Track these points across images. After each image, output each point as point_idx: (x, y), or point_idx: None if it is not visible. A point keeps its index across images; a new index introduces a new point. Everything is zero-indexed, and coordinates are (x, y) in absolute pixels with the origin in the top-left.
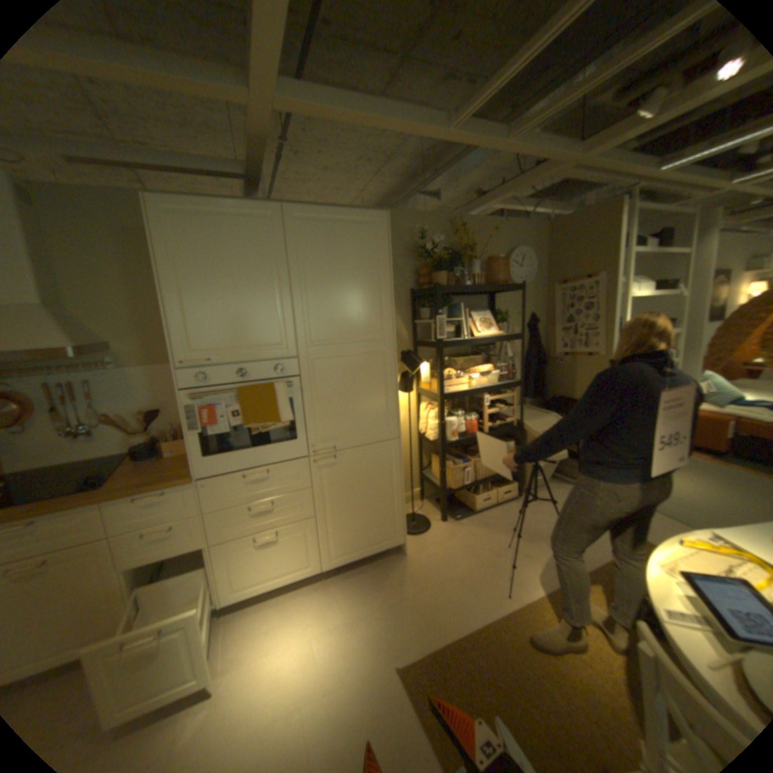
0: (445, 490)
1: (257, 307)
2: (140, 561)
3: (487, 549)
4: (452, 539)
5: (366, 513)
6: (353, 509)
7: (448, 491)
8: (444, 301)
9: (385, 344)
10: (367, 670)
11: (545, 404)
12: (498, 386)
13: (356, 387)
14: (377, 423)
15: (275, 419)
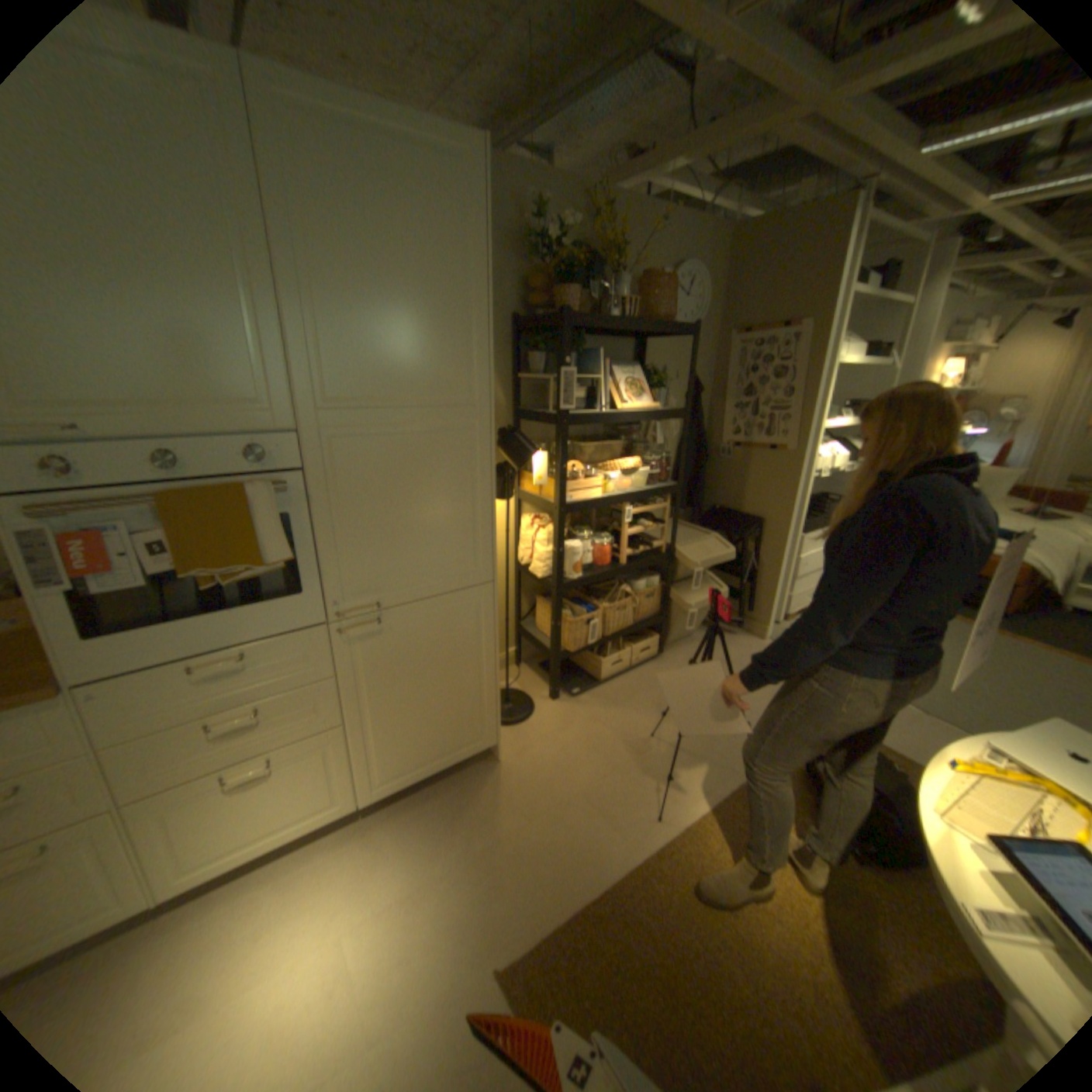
0: (558, 653)
1: (191, 309)
2: None
3: (620, 742)
4: (566, 727)
5: (434, 707)
6: (412, 704)
7: (561, 655)
8: (571, 342)
9: (473, 412)
10: (443, 982)
11: (697, 517)
12: (645, 492)
13: (418, 493)
14: (457, 557)
15: (251, 558)
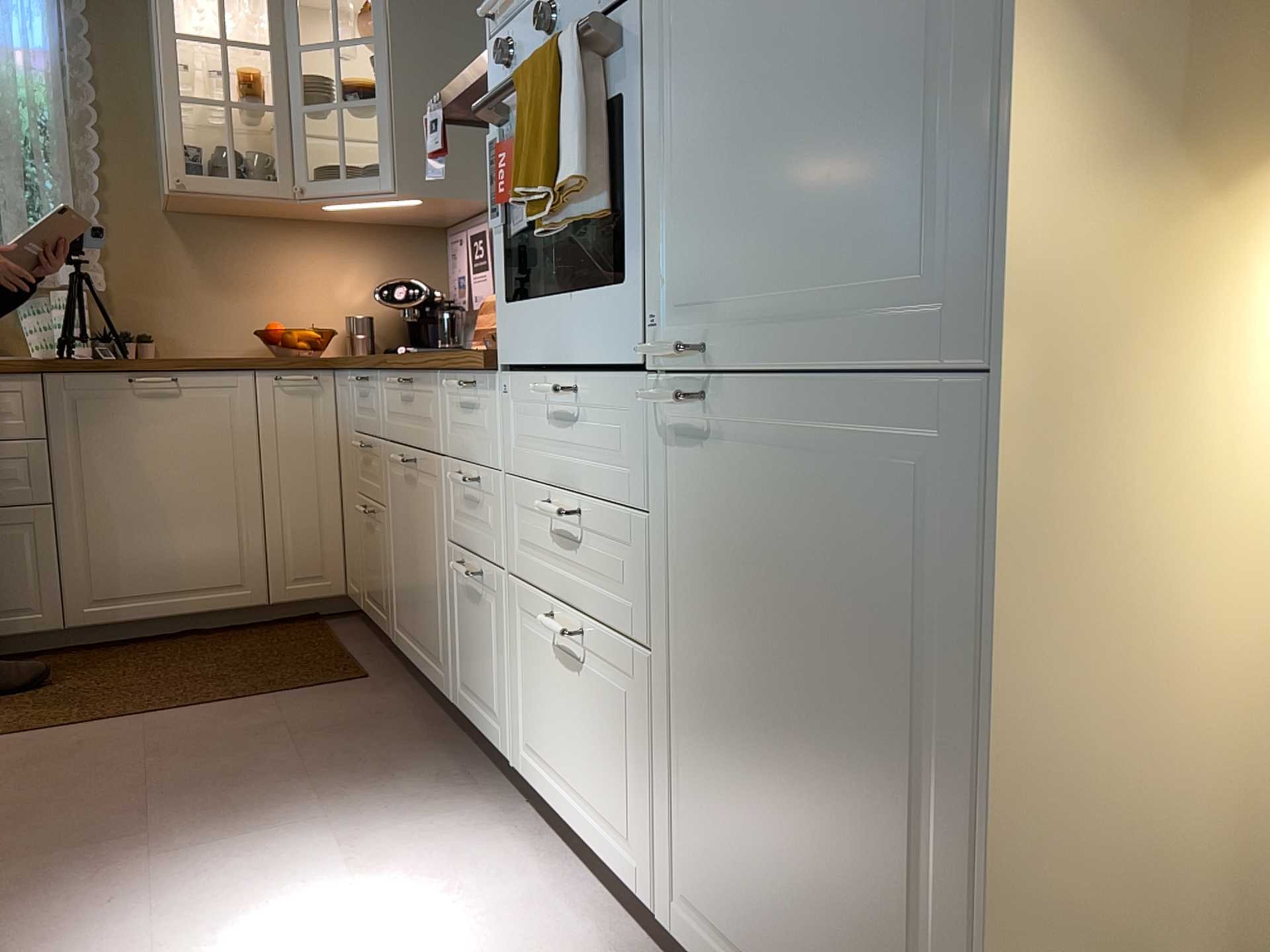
0: None
1: None
2: (459, 536)
3: None
4: None
5: (805, 808)
6: (760, 737)
7: None
8: None
9: None
10: None
11: None
12: None
13: None
14: (894, 232)
15: (554, 174)
